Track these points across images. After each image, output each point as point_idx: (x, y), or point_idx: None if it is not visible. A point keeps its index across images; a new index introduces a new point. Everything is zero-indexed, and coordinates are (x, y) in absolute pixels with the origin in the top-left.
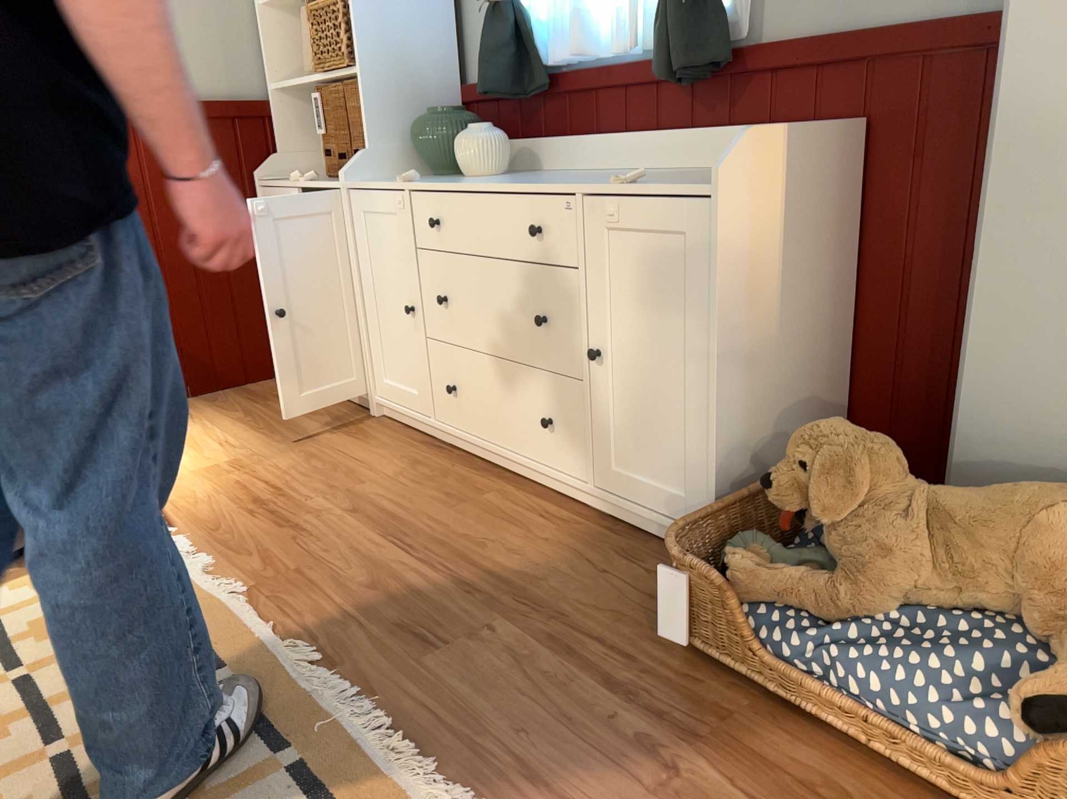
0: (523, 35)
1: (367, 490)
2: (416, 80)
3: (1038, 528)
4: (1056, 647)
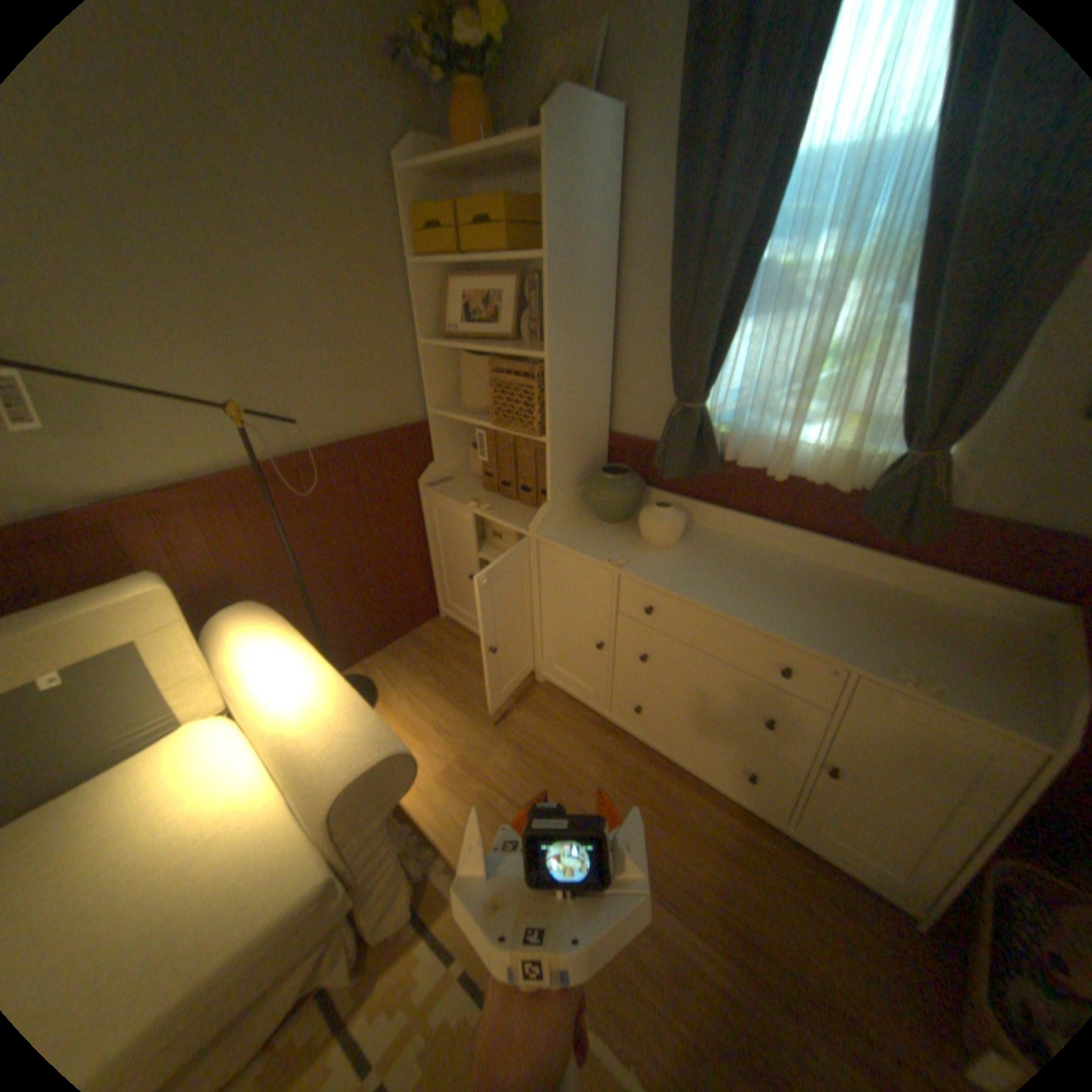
0: (703, 424)
1: (593, 804)
2: (585, 435)
3: None
4: None
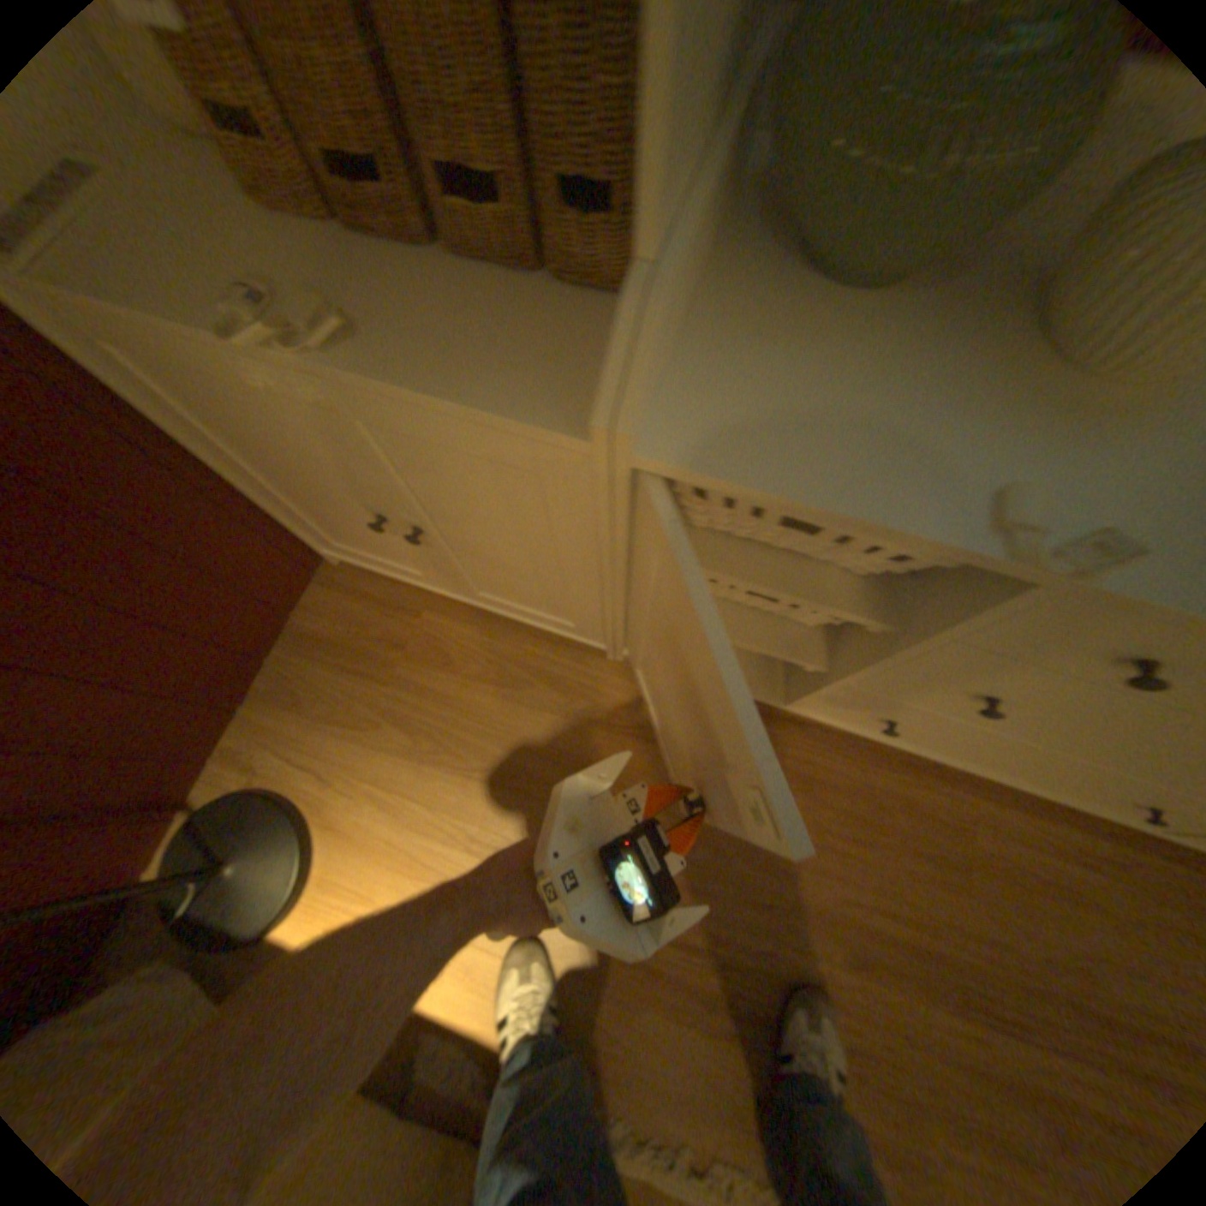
0: None
1: (824, 892)
2: None
3: None
4: None
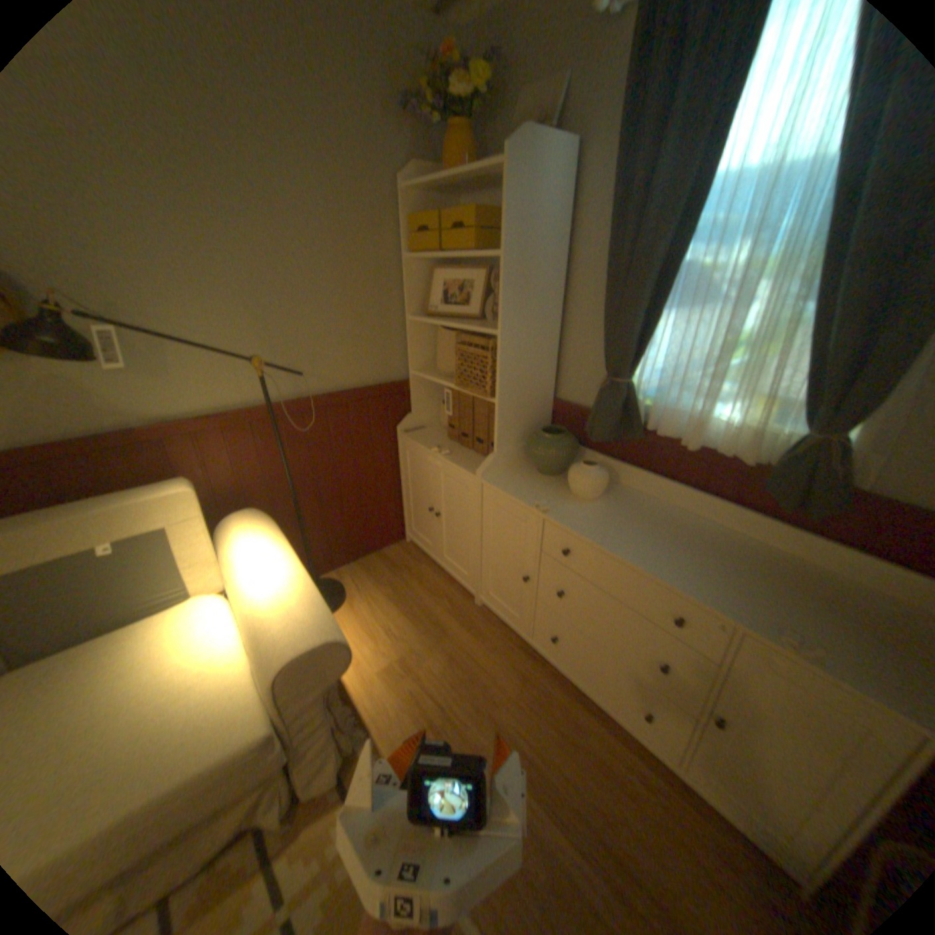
0: (630, 396)
1: (505, 717)
2: (531, 399)
3: None
4: None
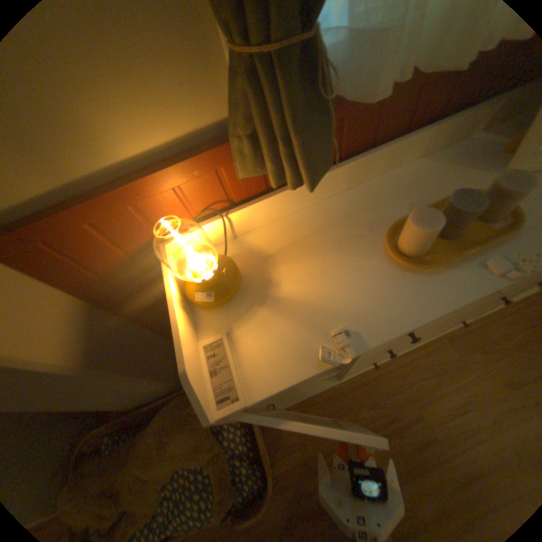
0: None
1: None
2: None
3: (169, 455)
4: (205, 465)
